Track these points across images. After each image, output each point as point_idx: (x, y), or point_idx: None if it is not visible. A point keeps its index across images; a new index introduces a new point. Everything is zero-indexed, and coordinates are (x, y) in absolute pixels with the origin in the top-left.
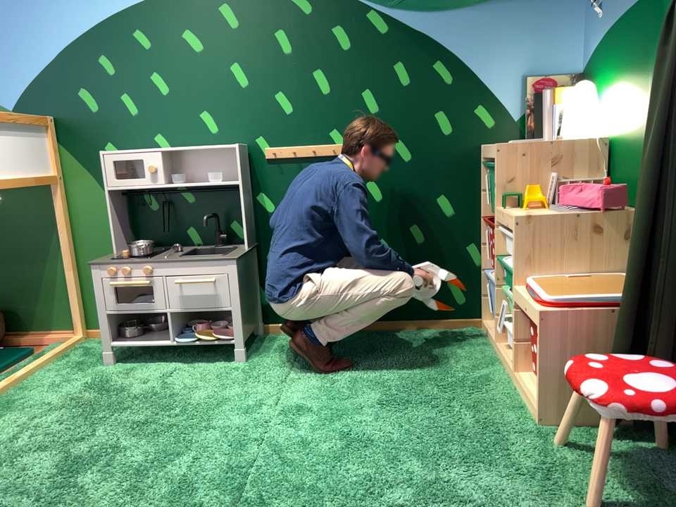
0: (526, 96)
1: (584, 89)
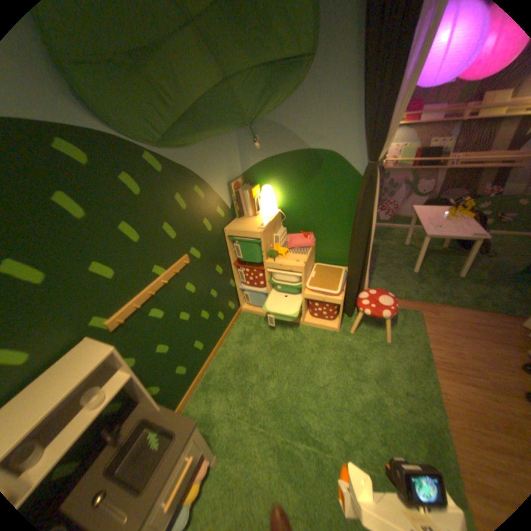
0: (231, 194)
1: (270, 190)
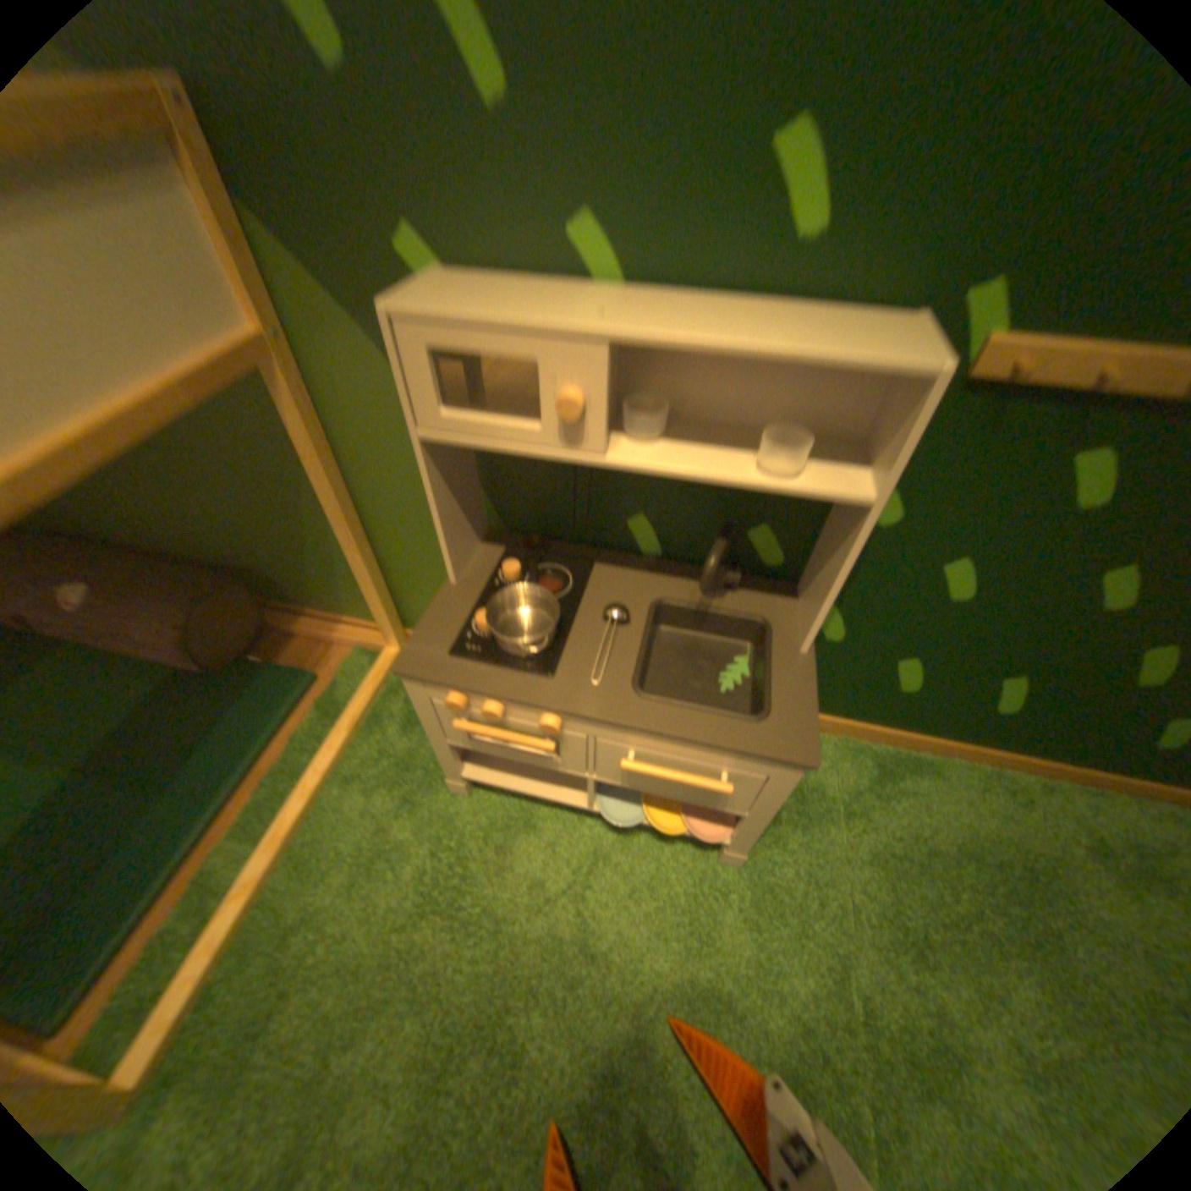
0: None
1: None
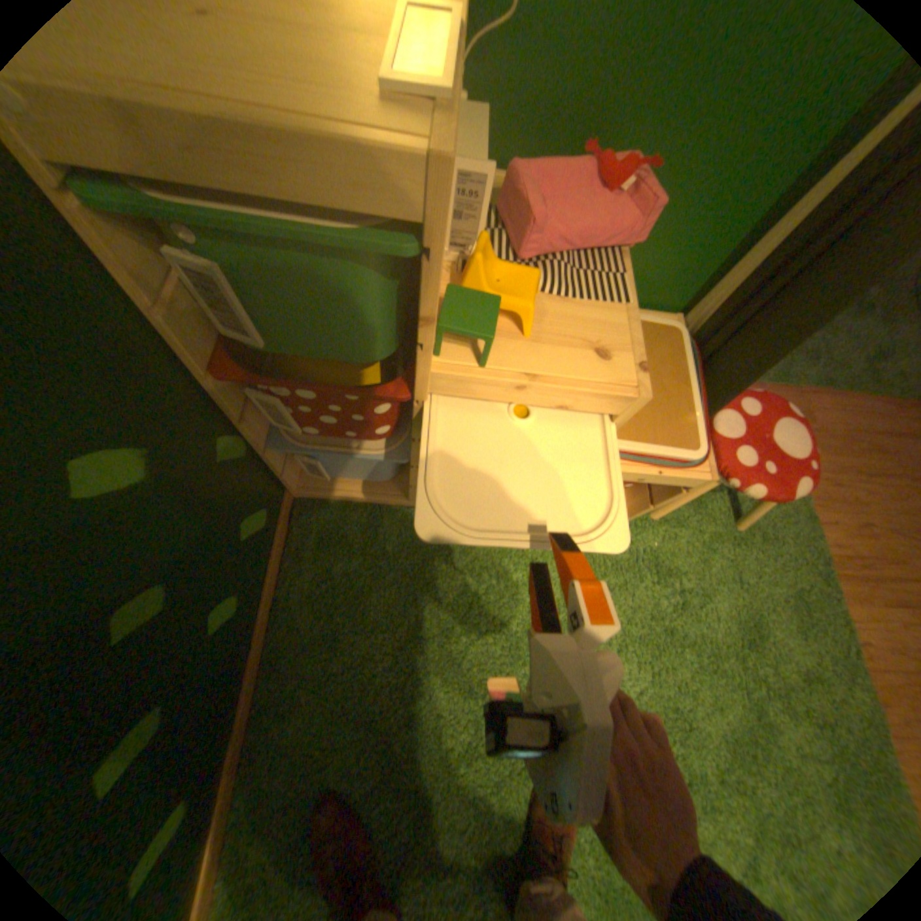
0: None
1: None
